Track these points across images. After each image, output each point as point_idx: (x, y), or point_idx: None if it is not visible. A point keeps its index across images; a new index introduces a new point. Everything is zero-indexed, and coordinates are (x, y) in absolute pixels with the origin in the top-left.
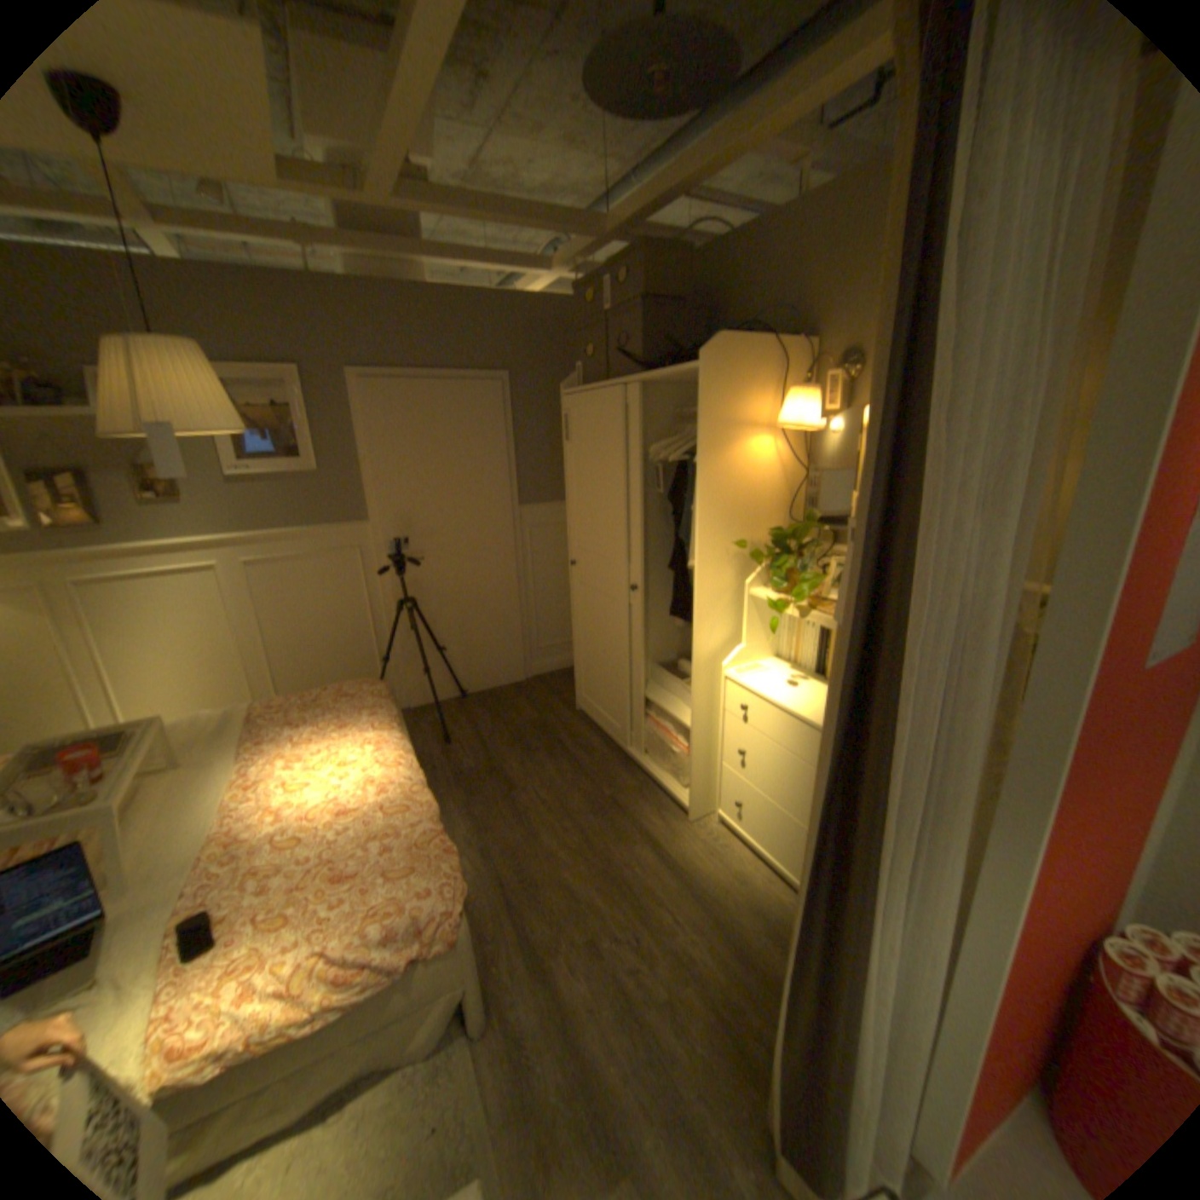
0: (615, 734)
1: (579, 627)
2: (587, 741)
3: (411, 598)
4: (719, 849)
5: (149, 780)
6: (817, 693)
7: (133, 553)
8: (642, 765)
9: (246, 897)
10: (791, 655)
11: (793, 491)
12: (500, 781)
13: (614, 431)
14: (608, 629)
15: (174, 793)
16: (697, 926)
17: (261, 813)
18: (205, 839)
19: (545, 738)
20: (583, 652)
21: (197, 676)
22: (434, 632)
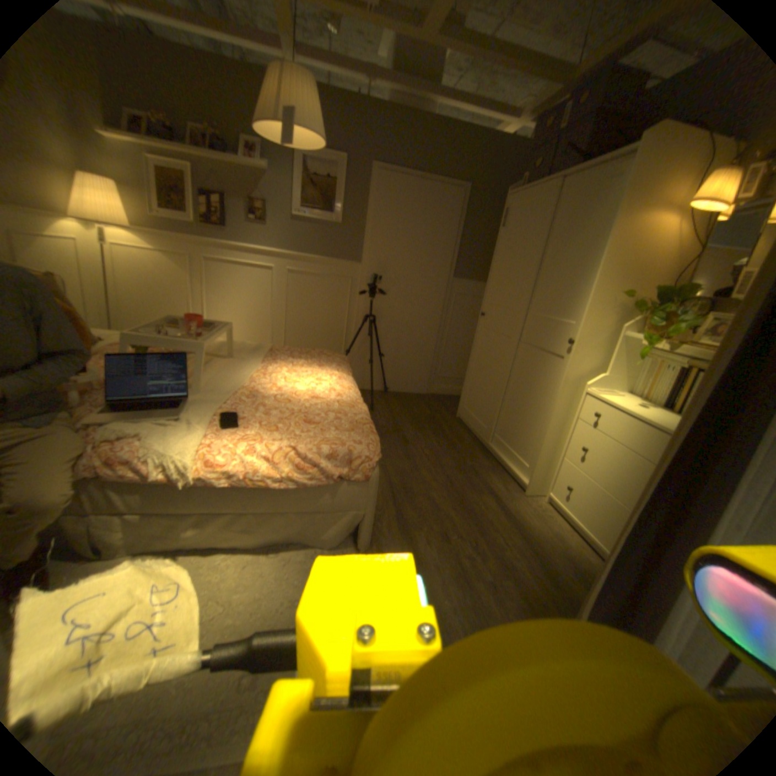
0: (481, 433)
1: (474, 359)
2: (460, 434)
3: (372, 318)
4: (545, 516)
5: (218, 357)
6: (666, 414)
7: (236, 248)
8: (496, 456)
9: (258, 411)
10: (645, 392)
11: (683, 267)
12: (400, 436)
13: (545, 212)
14: (497, 359)
15: (229, 364)
16: (521, 551)
17: (272, 383)
18: (241, 385)
19: (432, 424)
20: (472, 376)
21: (248, 329)
22: (379, 344)
